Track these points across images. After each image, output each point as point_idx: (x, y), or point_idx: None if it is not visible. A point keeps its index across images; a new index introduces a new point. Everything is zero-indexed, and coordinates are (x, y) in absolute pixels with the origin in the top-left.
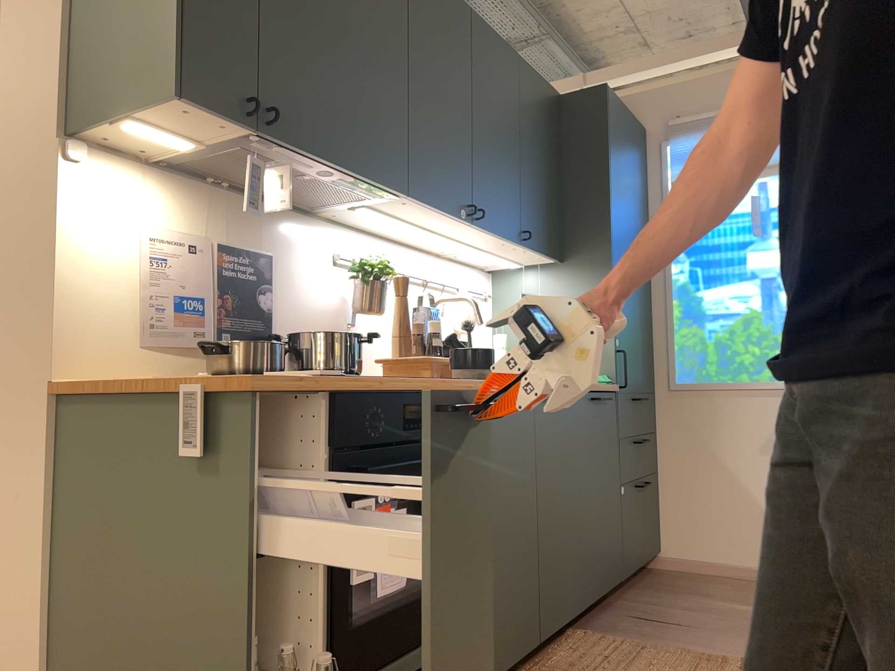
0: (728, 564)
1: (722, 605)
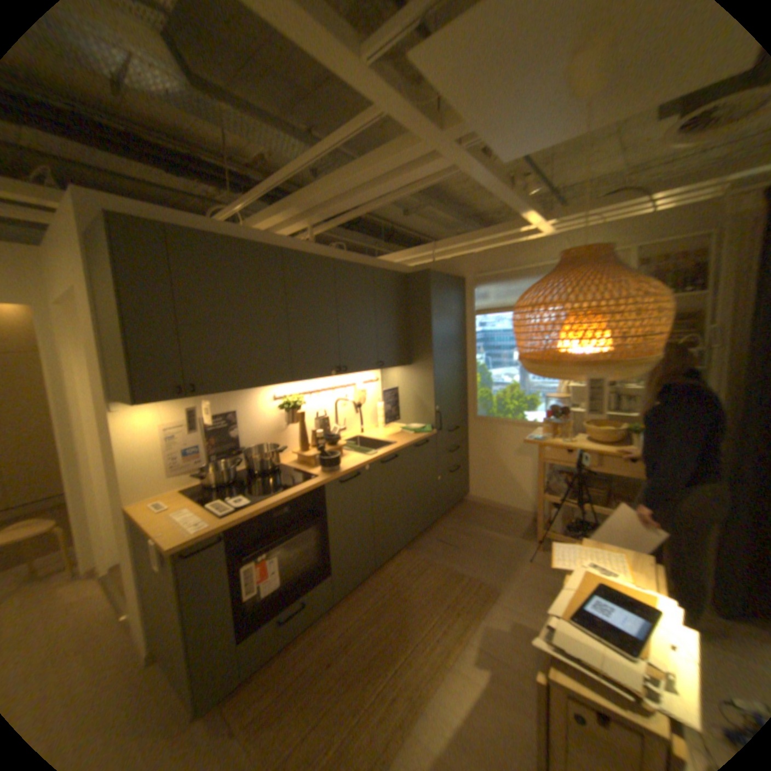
0: (498, 504)
1: (484, 533)
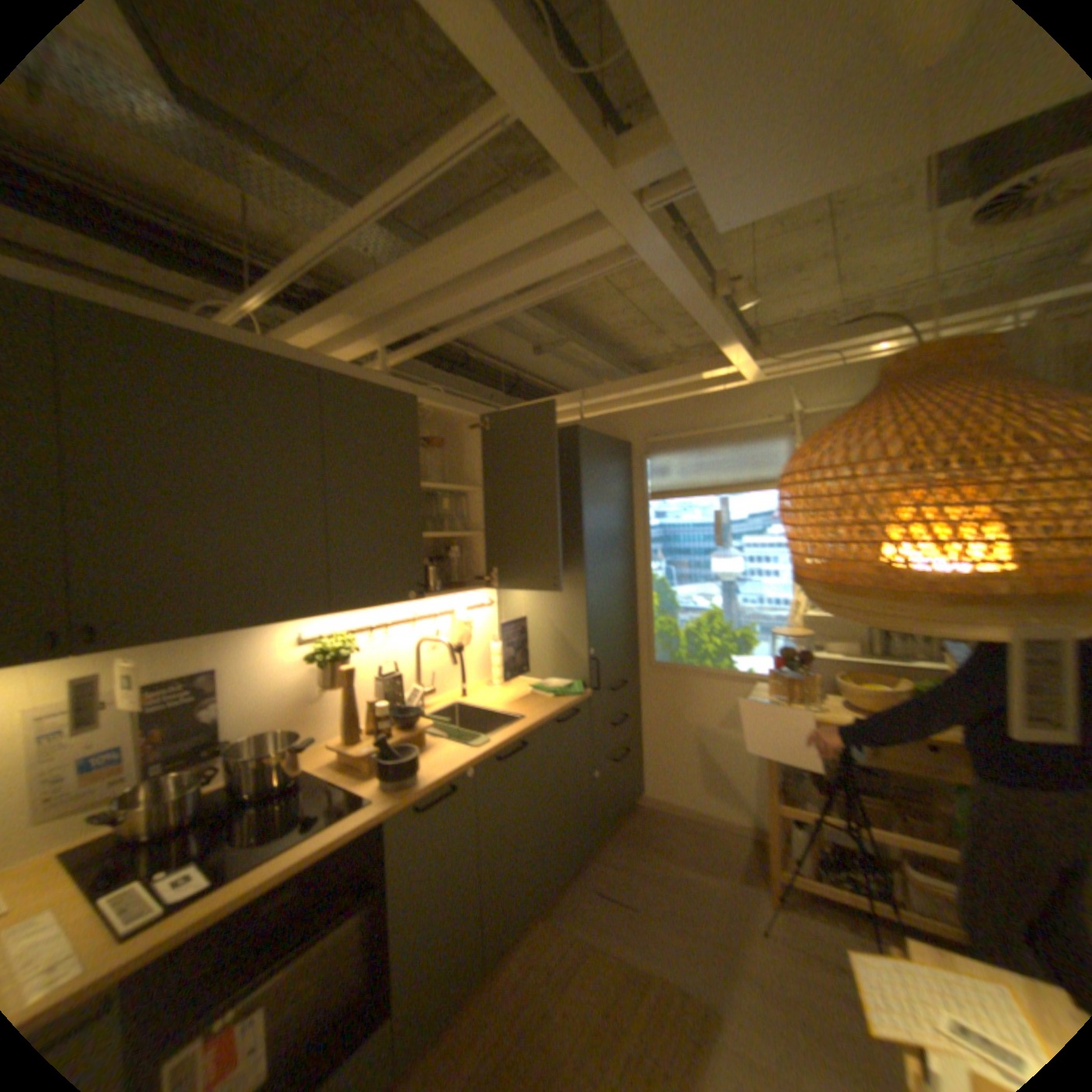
0: (694, 813)
1: (676, 874)
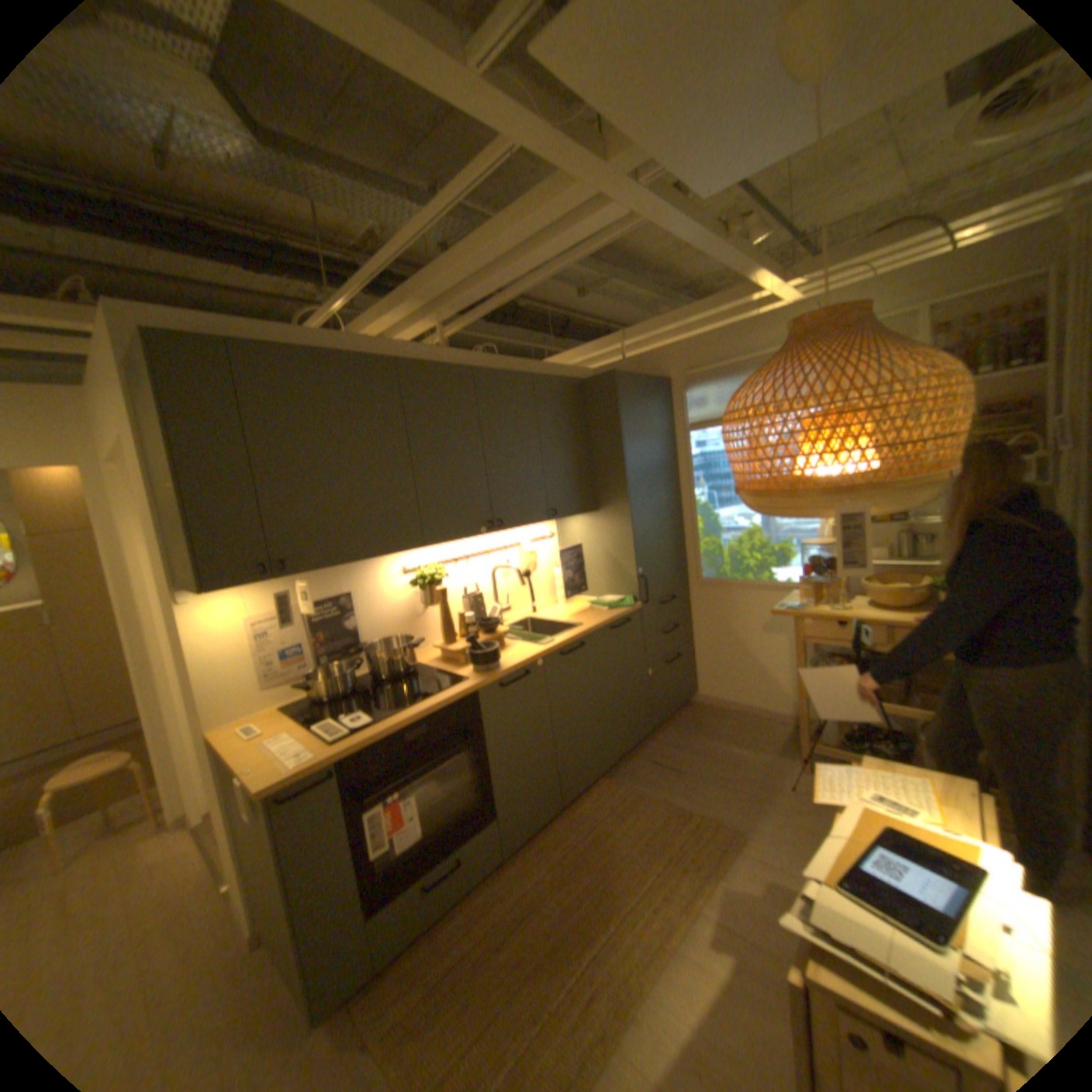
0: (742, 706)
1: (721, 750)
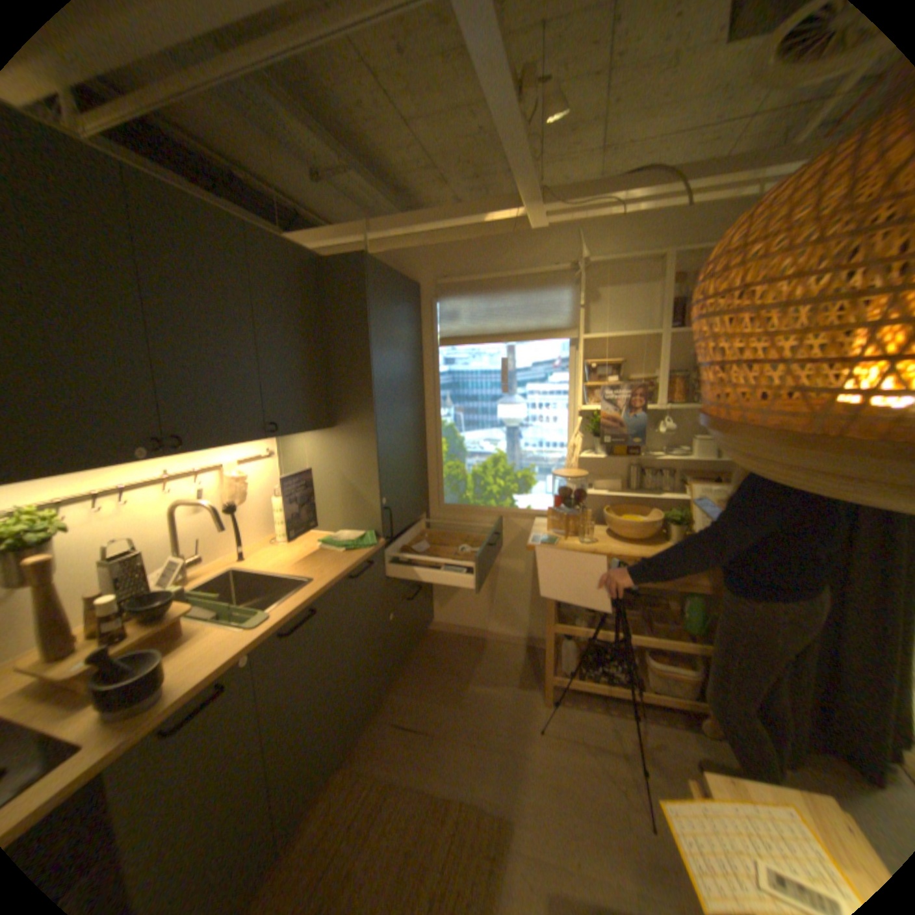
0: (477, 631)
1: (464, 690)
